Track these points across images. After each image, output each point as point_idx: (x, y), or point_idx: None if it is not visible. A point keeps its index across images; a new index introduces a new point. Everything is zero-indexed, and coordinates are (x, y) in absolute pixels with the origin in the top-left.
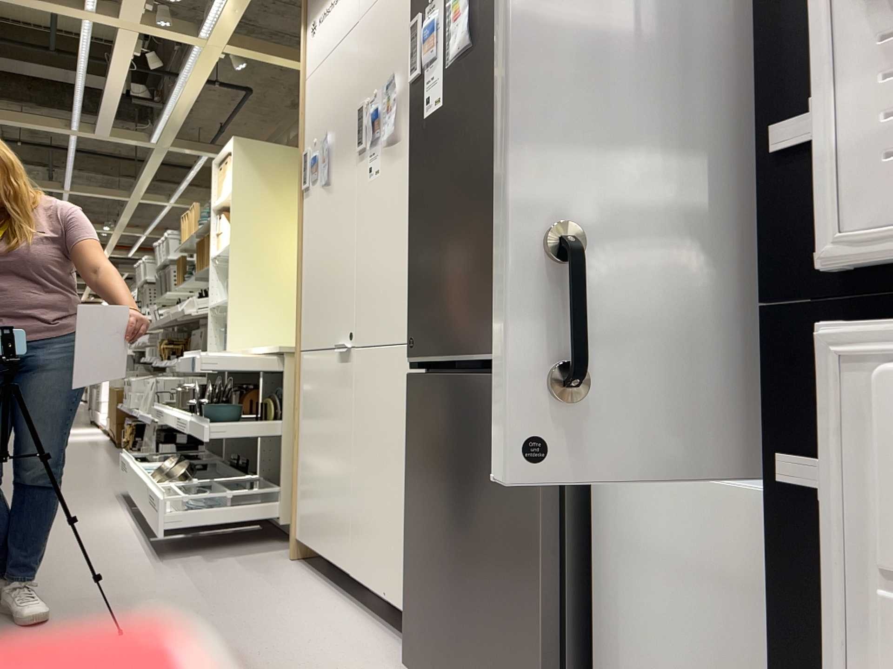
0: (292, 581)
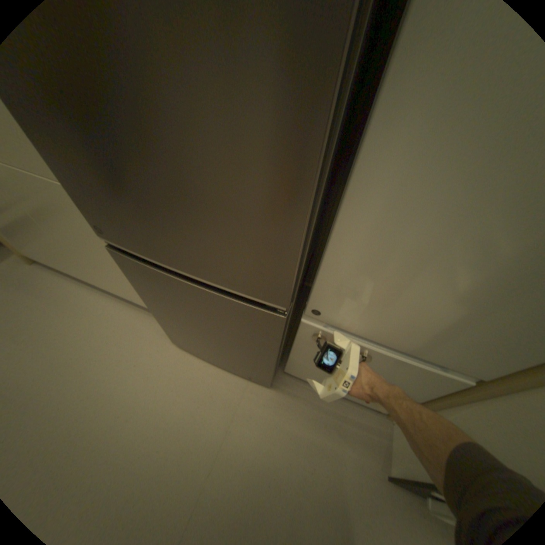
0: (49, 286)
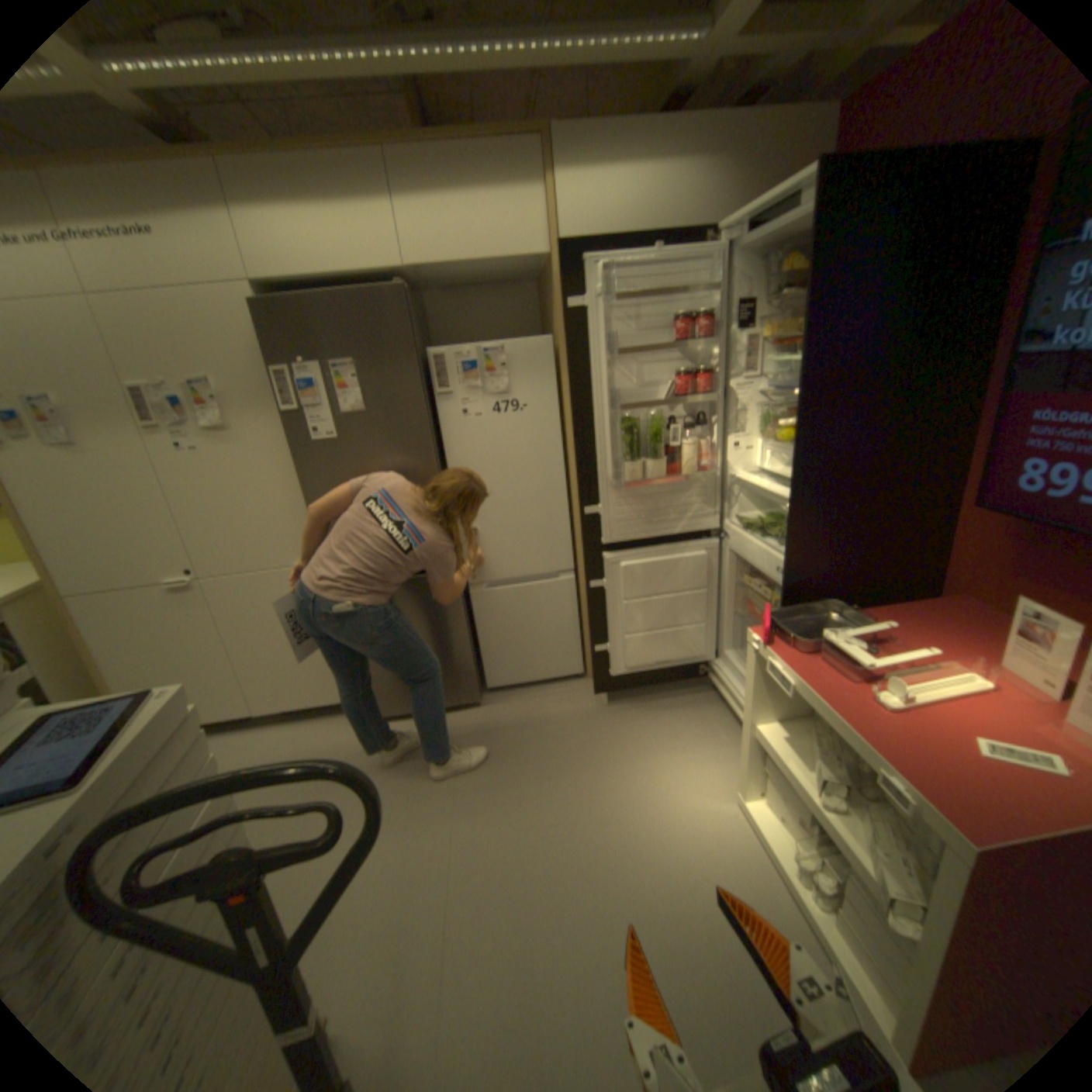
0: None
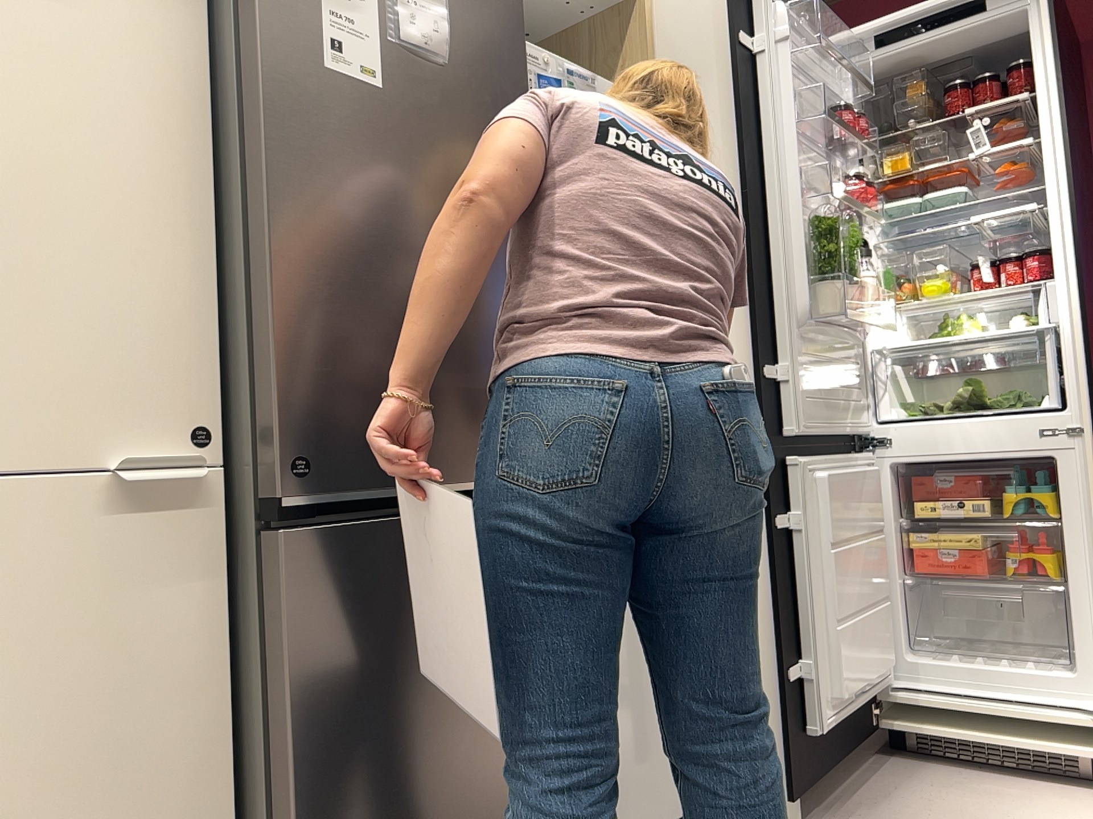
0: None
